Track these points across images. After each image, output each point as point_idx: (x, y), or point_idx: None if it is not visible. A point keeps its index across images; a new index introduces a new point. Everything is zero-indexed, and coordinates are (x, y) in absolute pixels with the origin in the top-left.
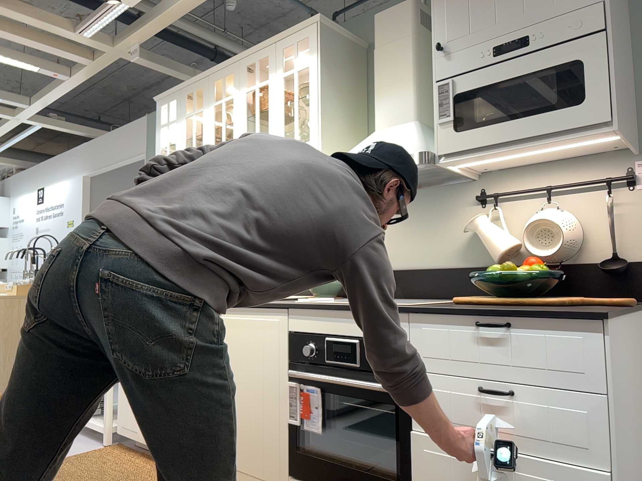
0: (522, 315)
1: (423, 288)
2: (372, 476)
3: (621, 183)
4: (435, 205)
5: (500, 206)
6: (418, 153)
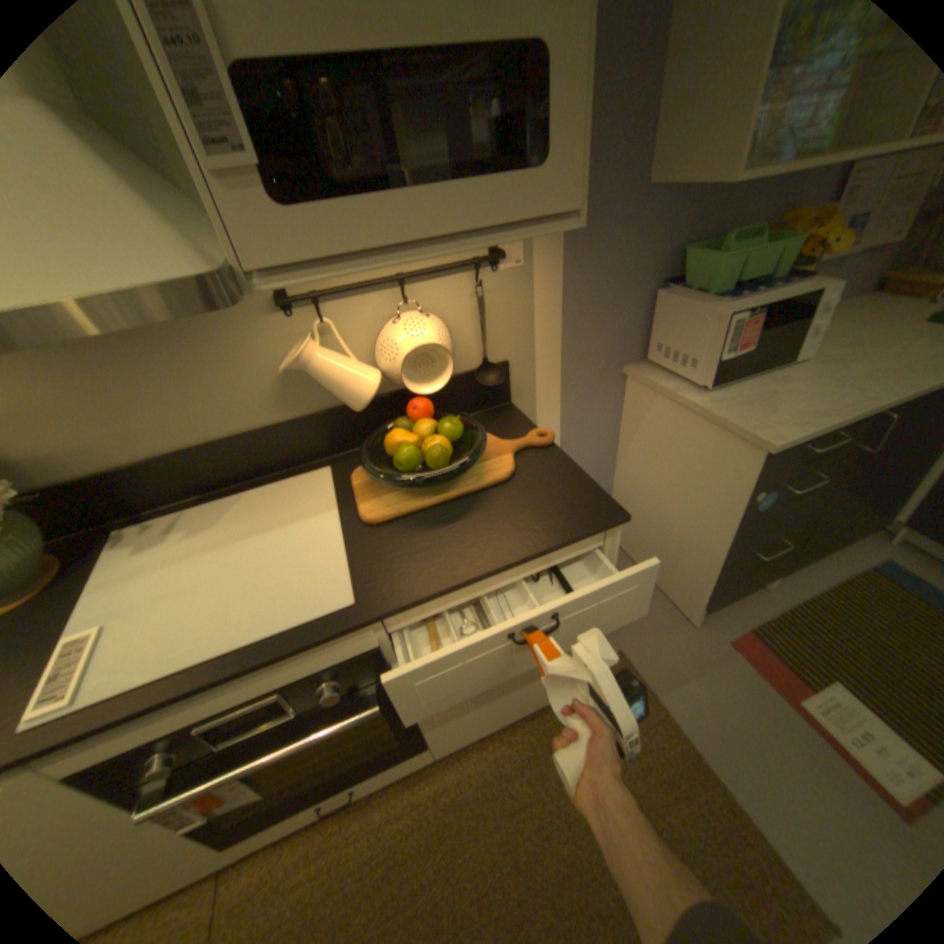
0: (543, 555)
1: (228, 471)
2: (363, 763)
3: (484, 260)
4: (179, 323)
5: (325, 315)
6: (196, 279)
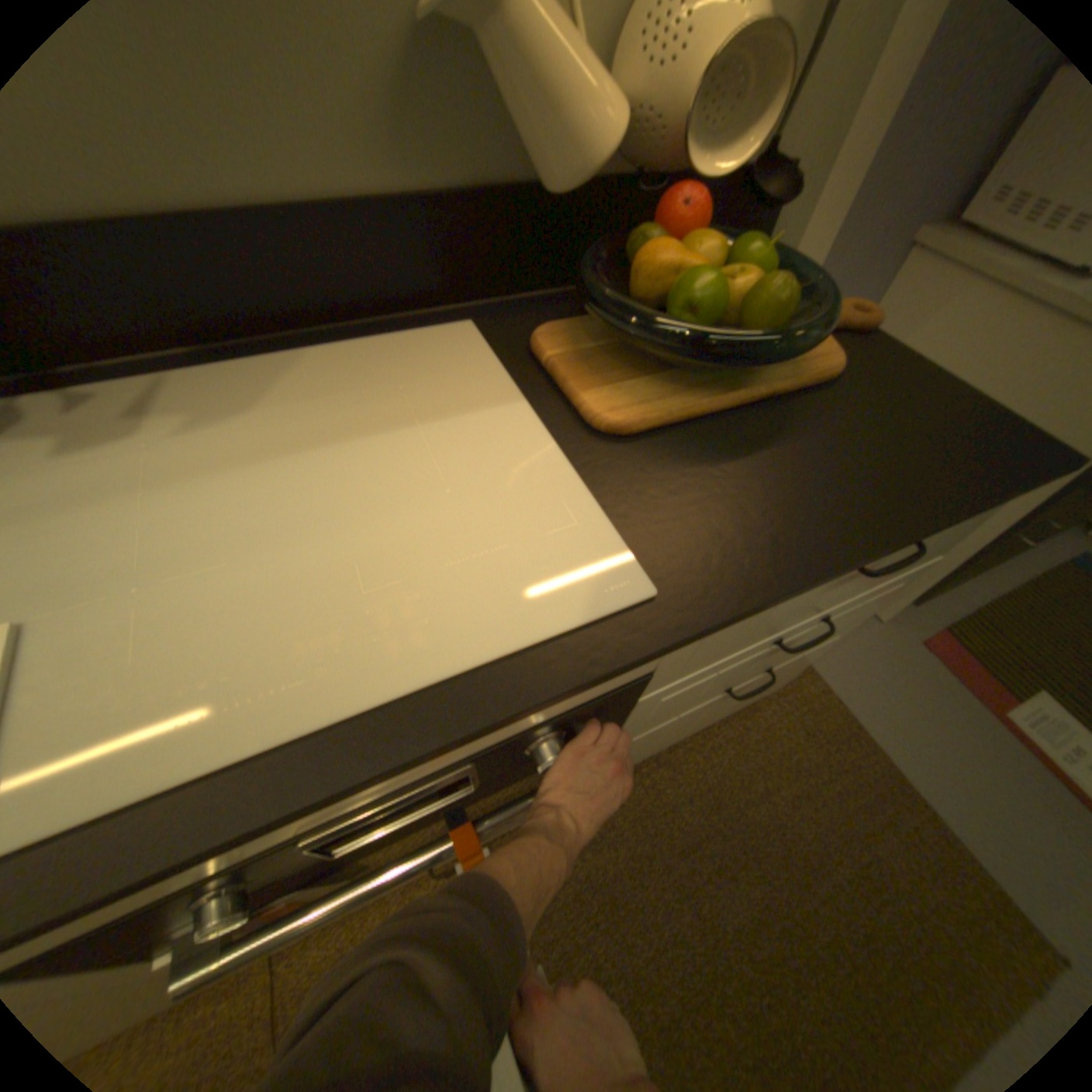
0: (966, 517)
1: (258, 296)
2: None
3: None
4: None
5: None
6: None
